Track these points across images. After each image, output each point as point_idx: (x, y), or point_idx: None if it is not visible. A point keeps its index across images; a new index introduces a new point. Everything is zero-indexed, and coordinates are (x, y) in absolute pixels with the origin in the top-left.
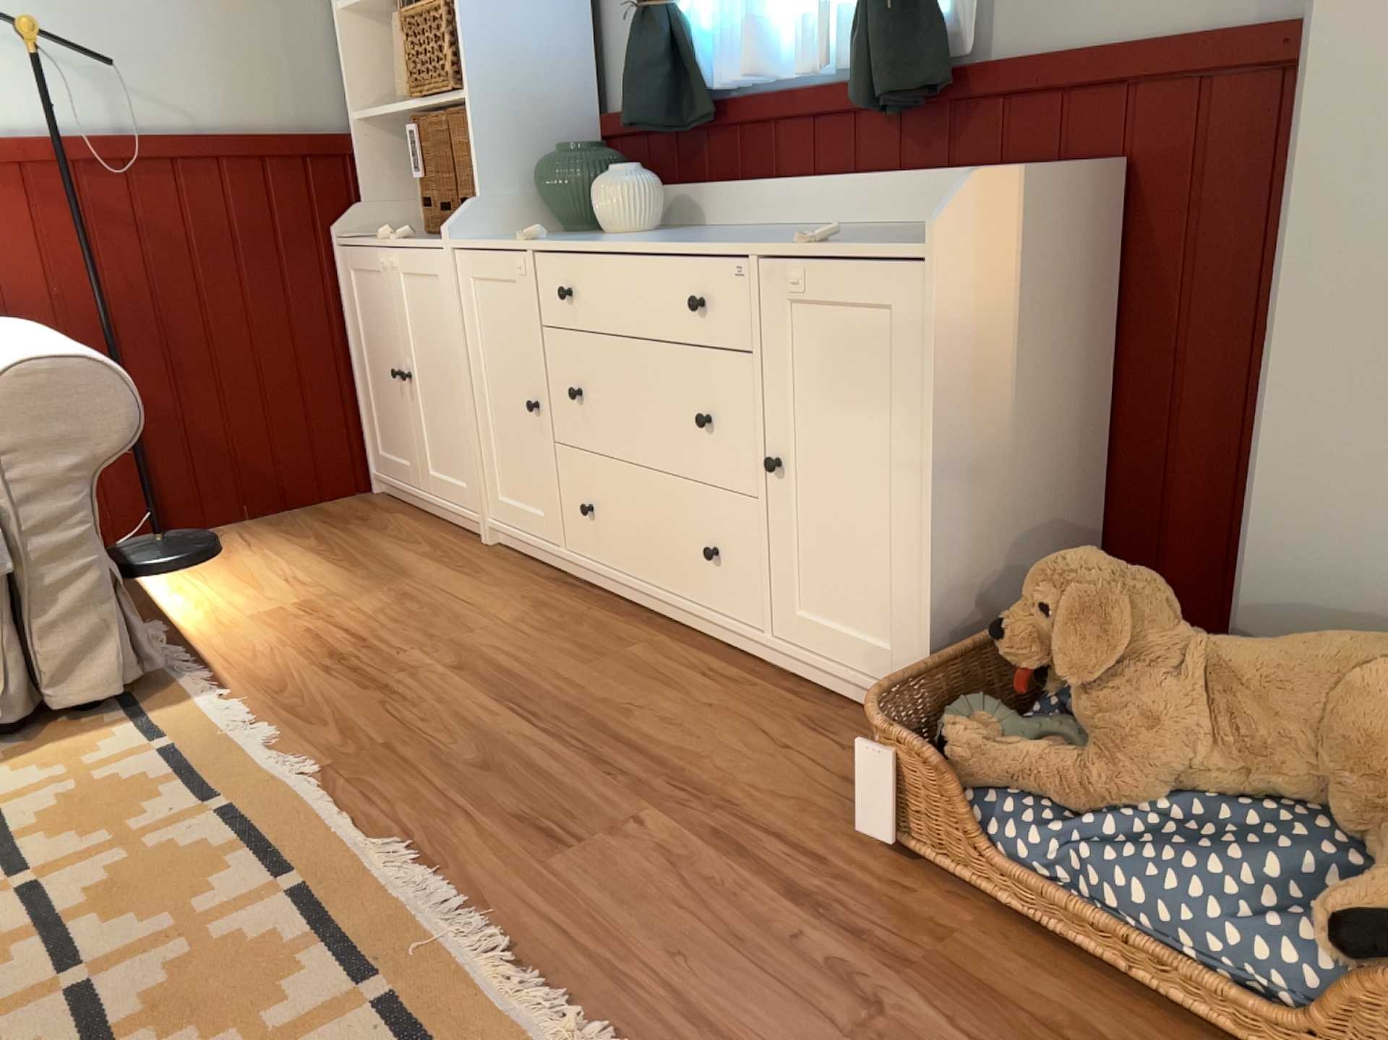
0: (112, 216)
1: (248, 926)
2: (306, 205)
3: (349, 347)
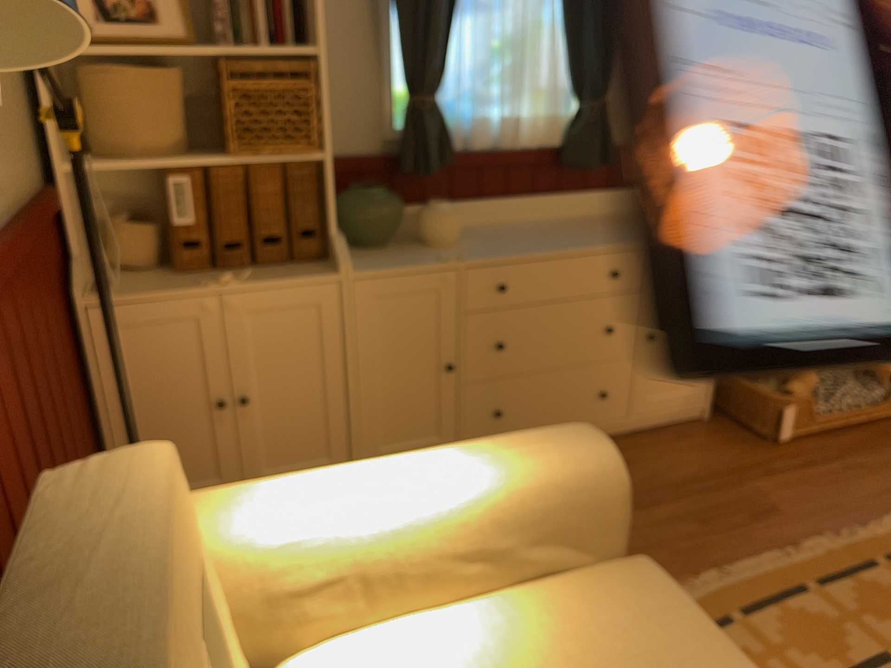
0: (7, 345)
1: (850, 601)
2: (52, 272)
3: (92, 409)
